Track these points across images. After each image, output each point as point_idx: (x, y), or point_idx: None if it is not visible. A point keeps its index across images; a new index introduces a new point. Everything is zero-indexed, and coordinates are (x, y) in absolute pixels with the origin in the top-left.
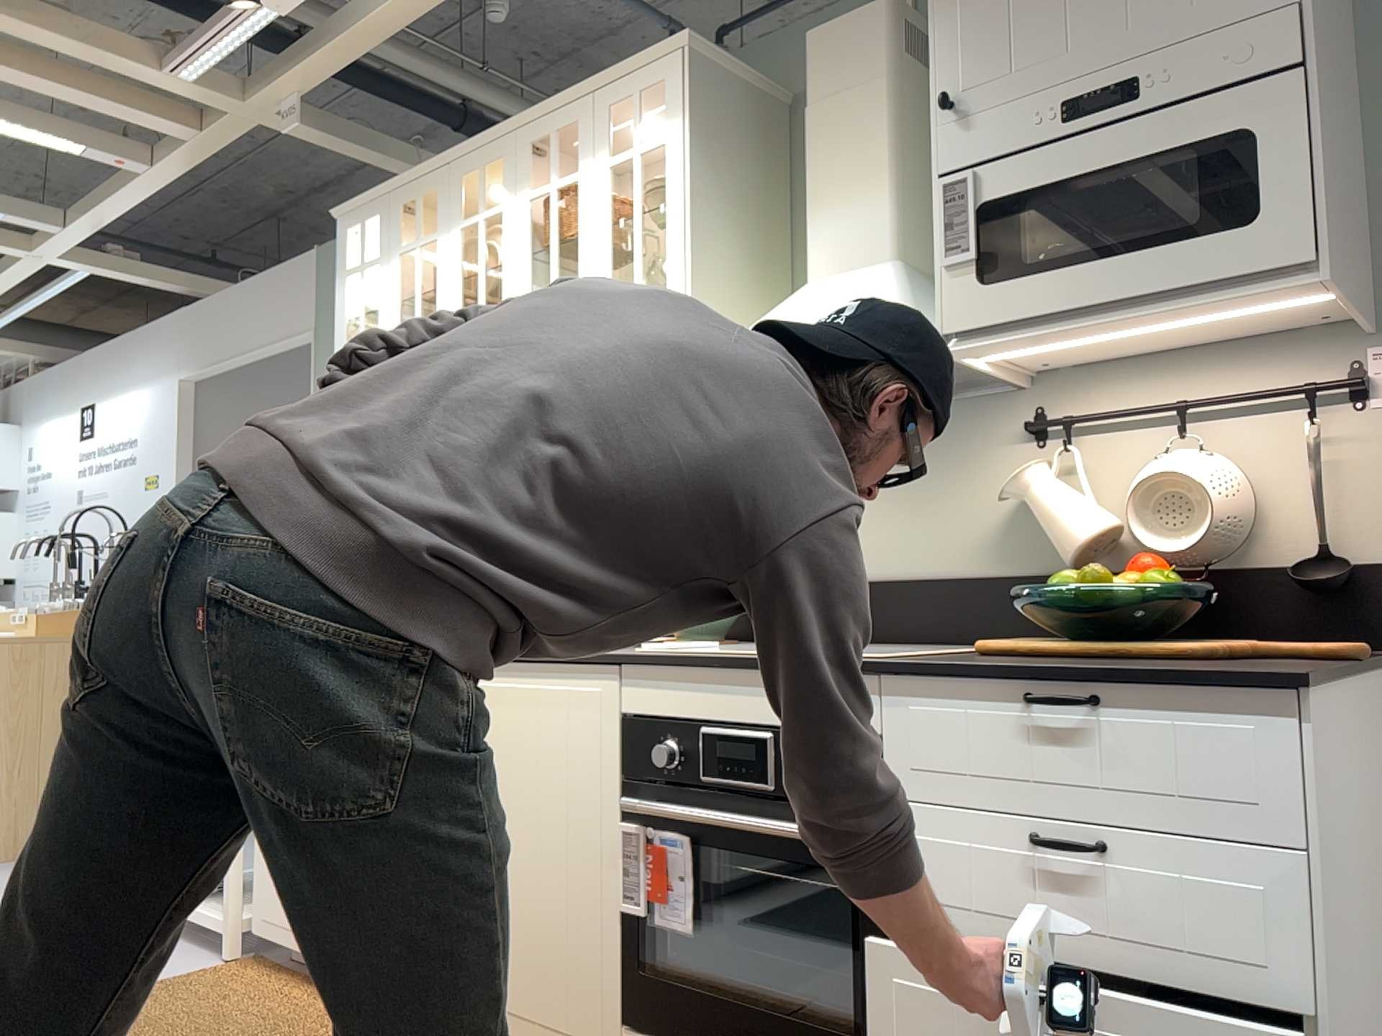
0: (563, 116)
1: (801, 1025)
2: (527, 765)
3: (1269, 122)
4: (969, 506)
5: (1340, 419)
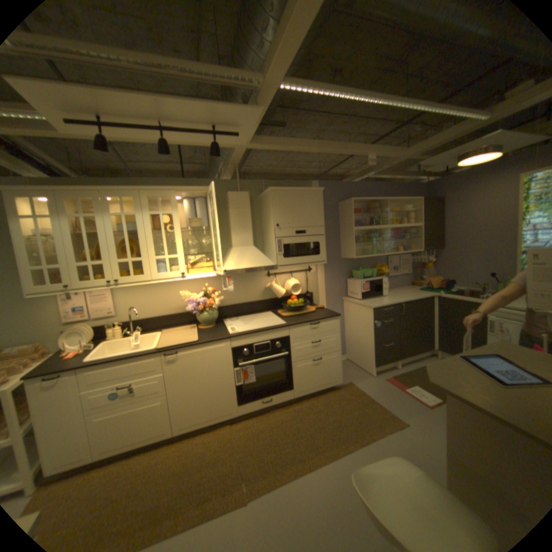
0: (163, 192)
1: (277, 384)
2: (201, 367)
3: (321, 242)
4: (257, 288)
5: (307, 274)
